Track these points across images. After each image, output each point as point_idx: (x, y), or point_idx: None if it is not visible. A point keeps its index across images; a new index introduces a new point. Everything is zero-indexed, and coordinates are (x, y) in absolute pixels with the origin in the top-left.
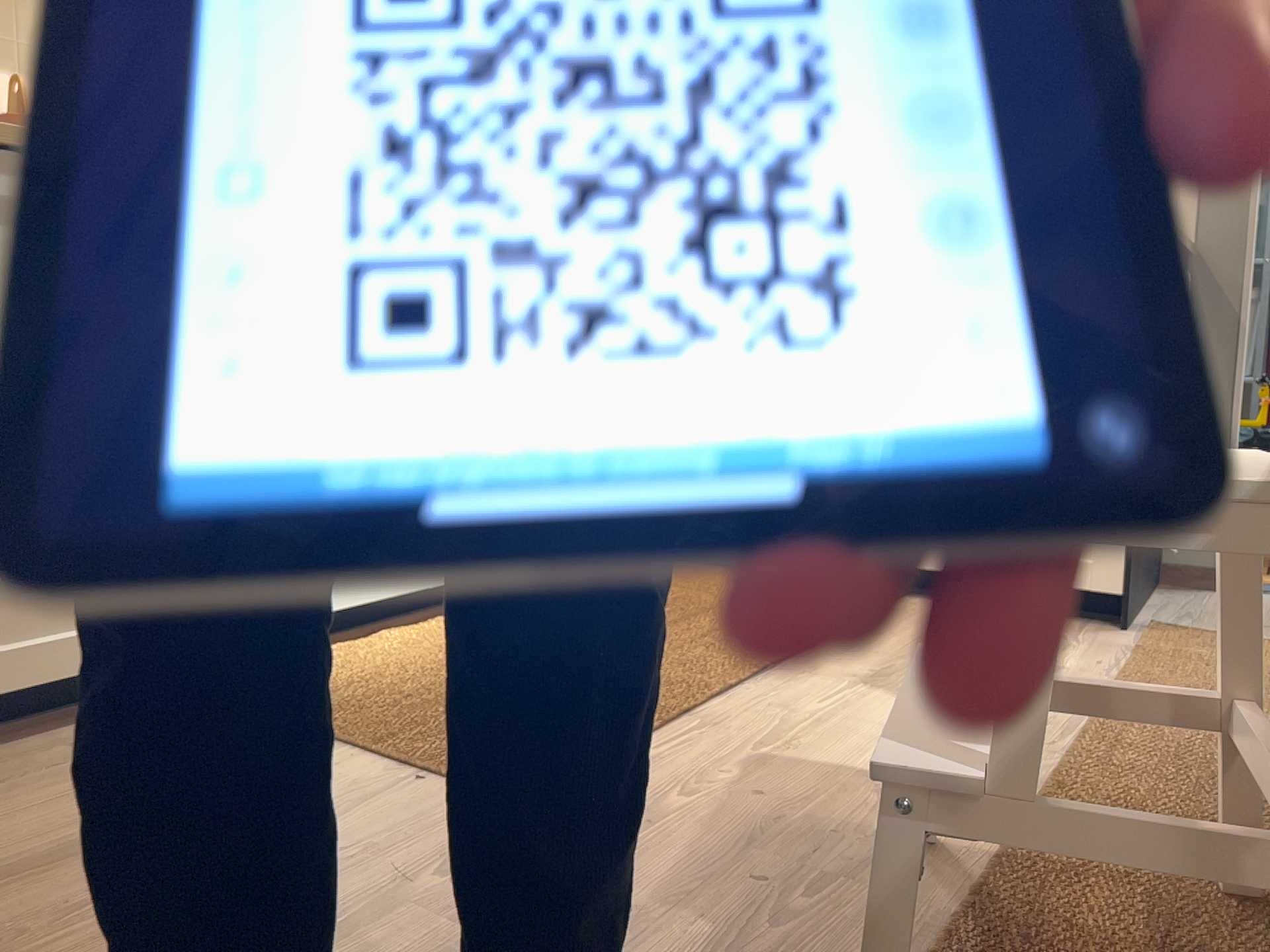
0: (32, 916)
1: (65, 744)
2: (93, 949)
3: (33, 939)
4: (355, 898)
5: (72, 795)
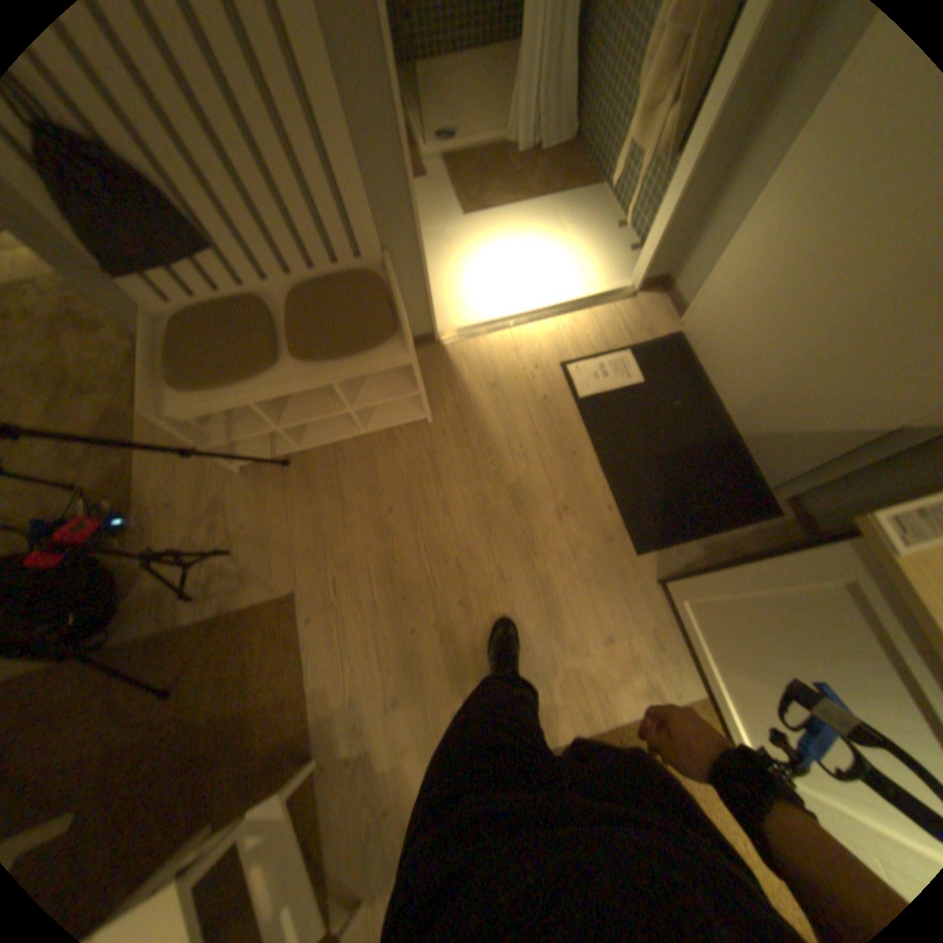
0: (520, 599)
1: (661, 630)
2: (491, 610)
3: (506, 597)
4: (470, 685)
5: (603, 623)
